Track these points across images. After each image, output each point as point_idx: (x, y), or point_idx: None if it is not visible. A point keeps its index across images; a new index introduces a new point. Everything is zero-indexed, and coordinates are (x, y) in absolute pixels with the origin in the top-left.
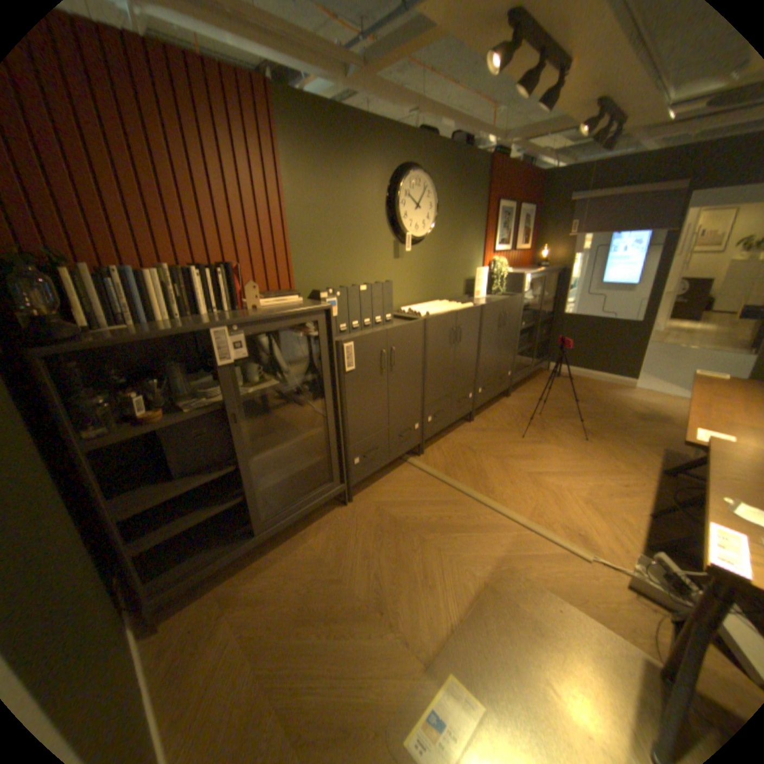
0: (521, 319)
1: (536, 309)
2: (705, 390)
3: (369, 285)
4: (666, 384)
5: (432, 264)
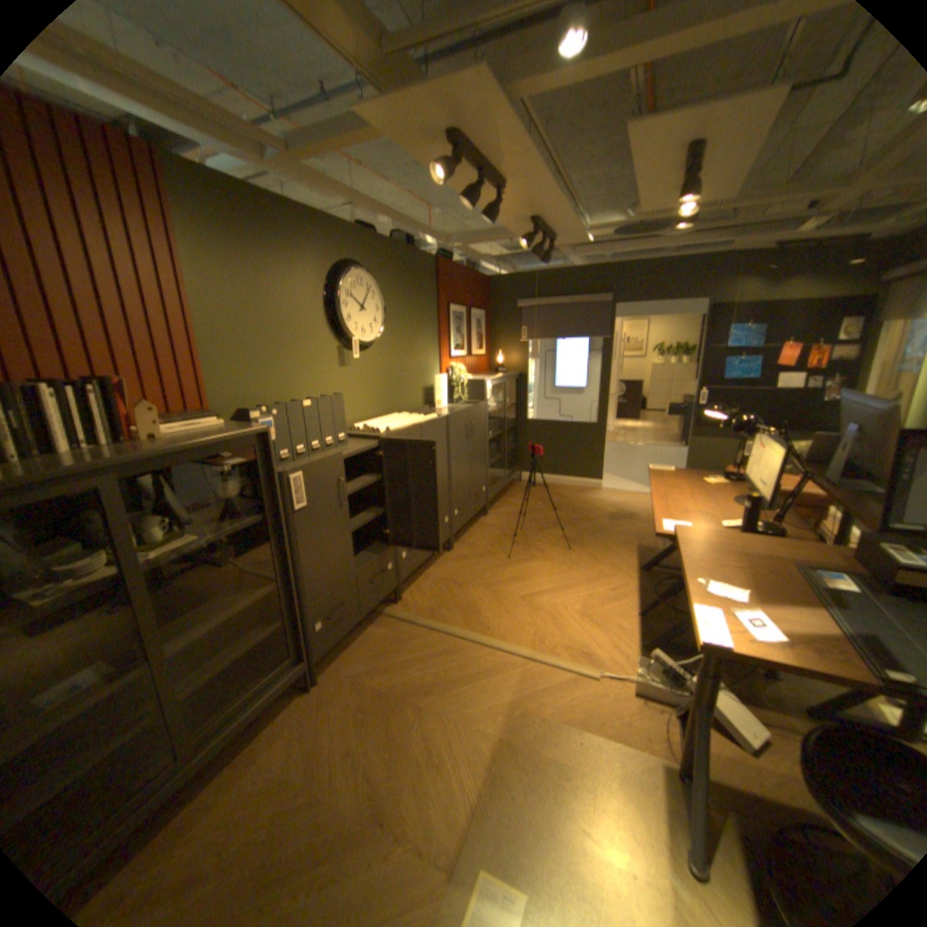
0: (487, 429)
1: (500, 416)
2: (659, 483)
3: (314, 400)
4: (625, 482)
5: (385, 373)
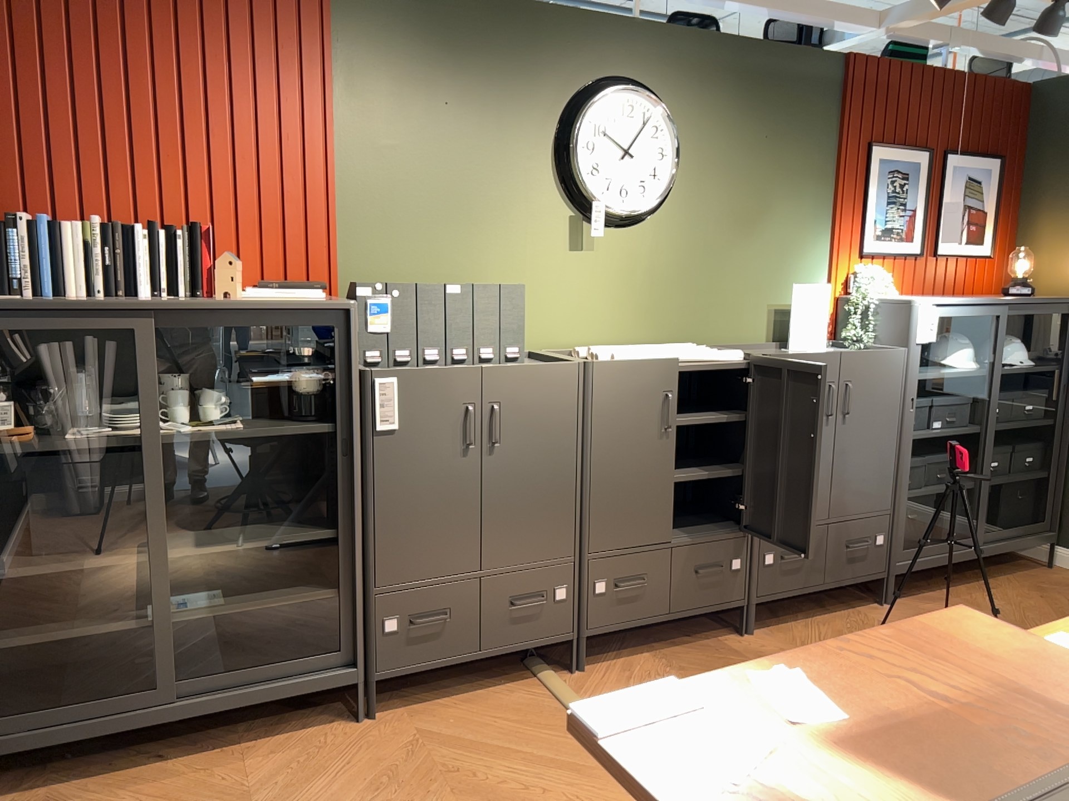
0: (912, 408)
1: (984, 393)
2: None
3: (466, 285)
4: None
5: (674, 268)
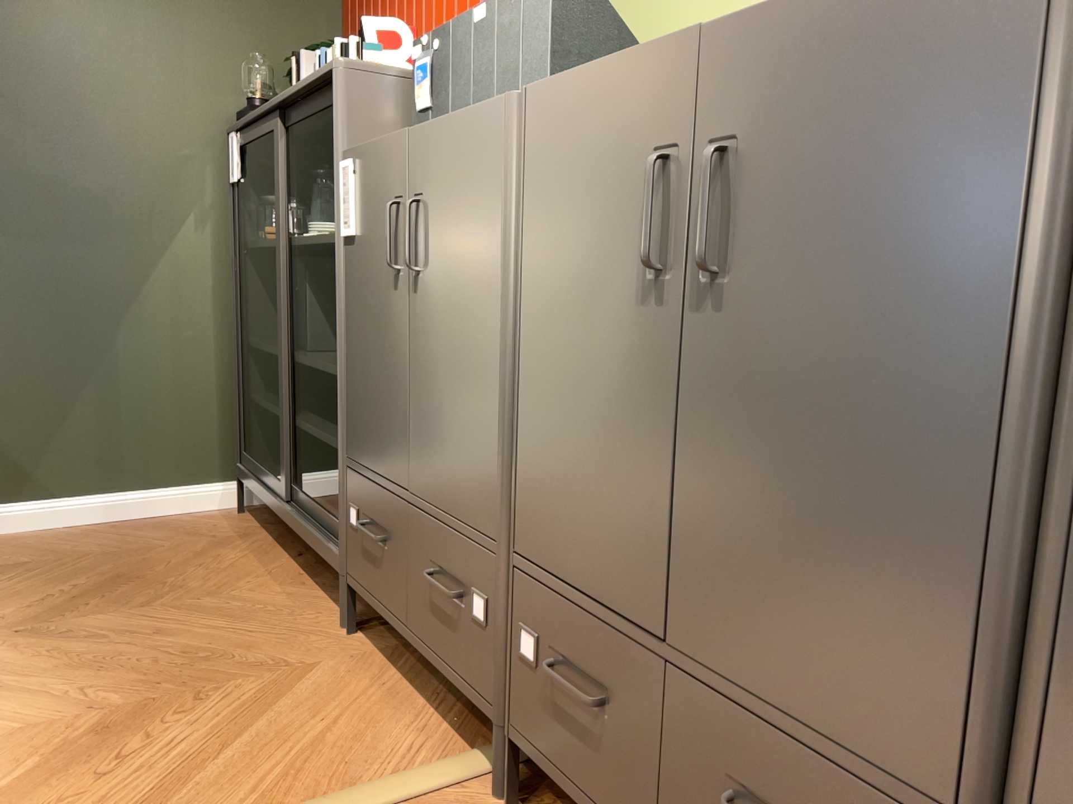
0: None
1: None
2: None
3: (490, 4)
4: None
5: None
